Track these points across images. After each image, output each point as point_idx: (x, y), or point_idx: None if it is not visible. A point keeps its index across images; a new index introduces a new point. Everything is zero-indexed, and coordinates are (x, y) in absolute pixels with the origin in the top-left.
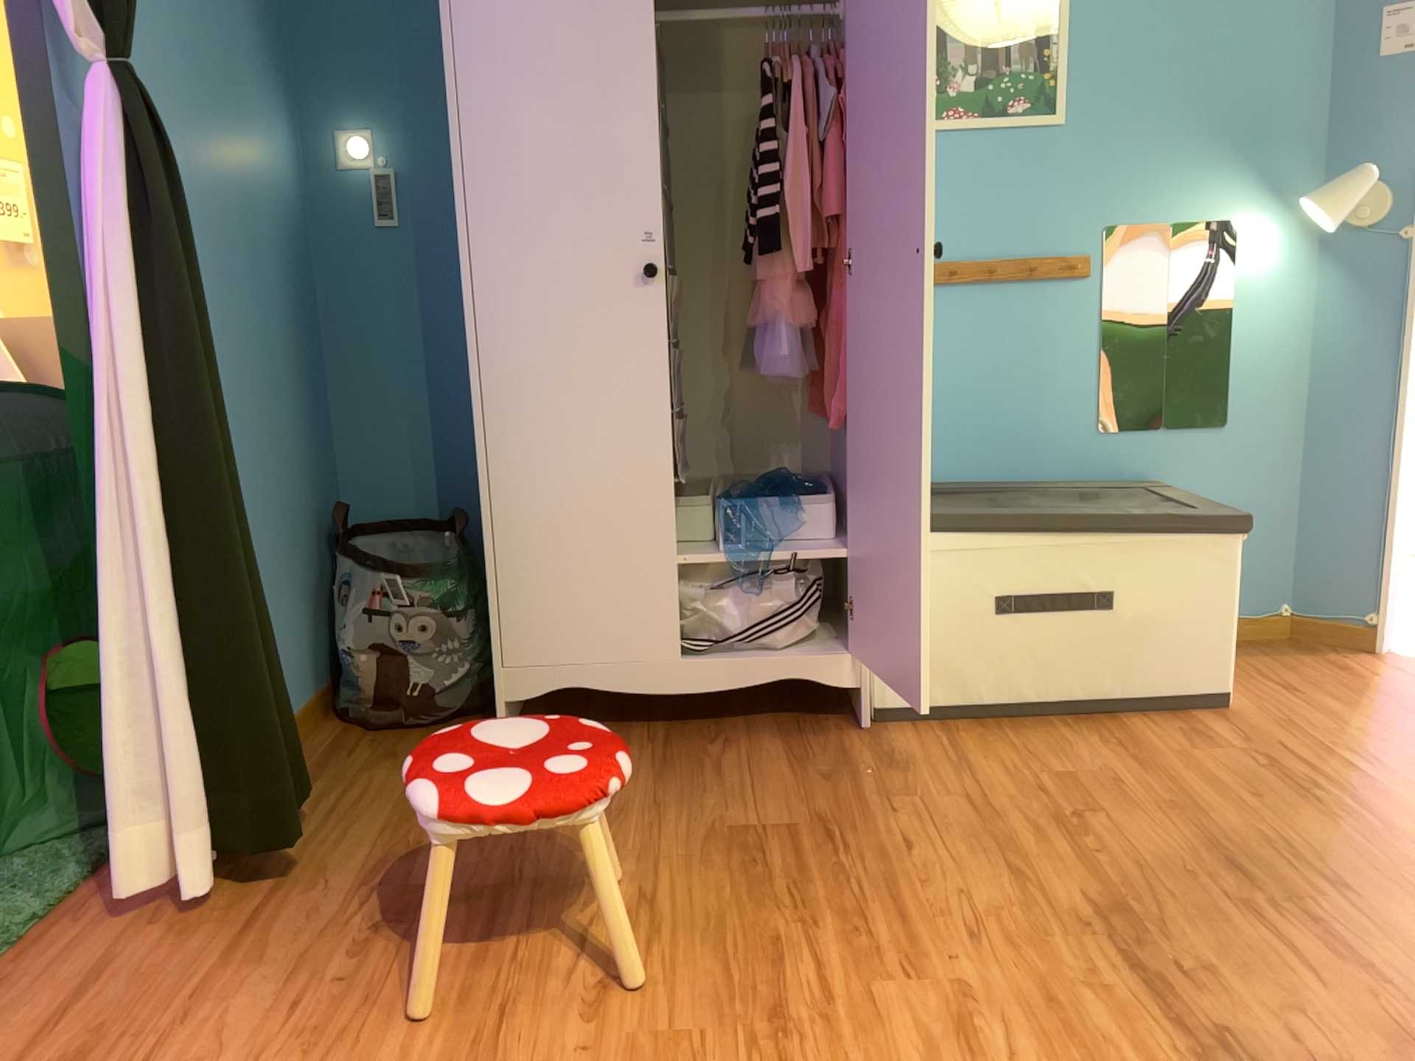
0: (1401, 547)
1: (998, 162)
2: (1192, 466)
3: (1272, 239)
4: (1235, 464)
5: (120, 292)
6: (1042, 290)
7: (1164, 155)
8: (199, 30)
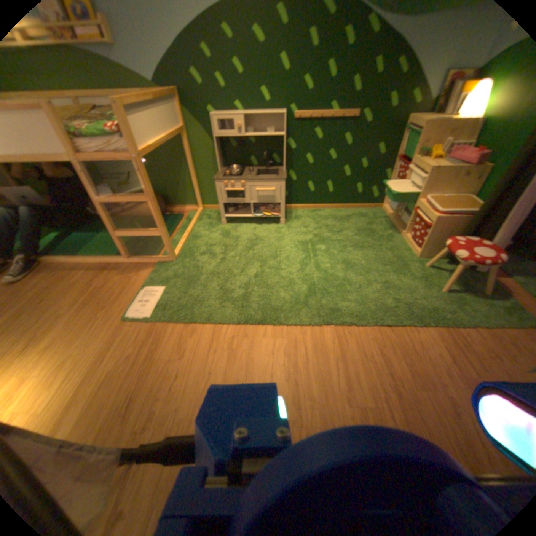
0: None
1: None
2: None
3: None
4: None
5: None
6: None
7: None
8: None
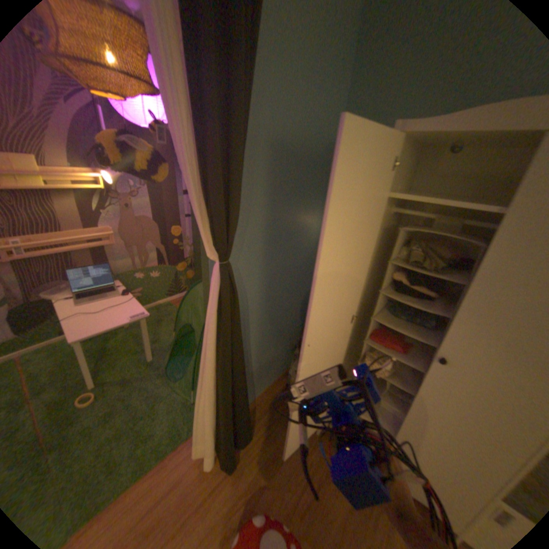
0: None
1: None
2: None
3: None
4: None
5: (214, 332)
6: None
7: None
8: (289, 202)
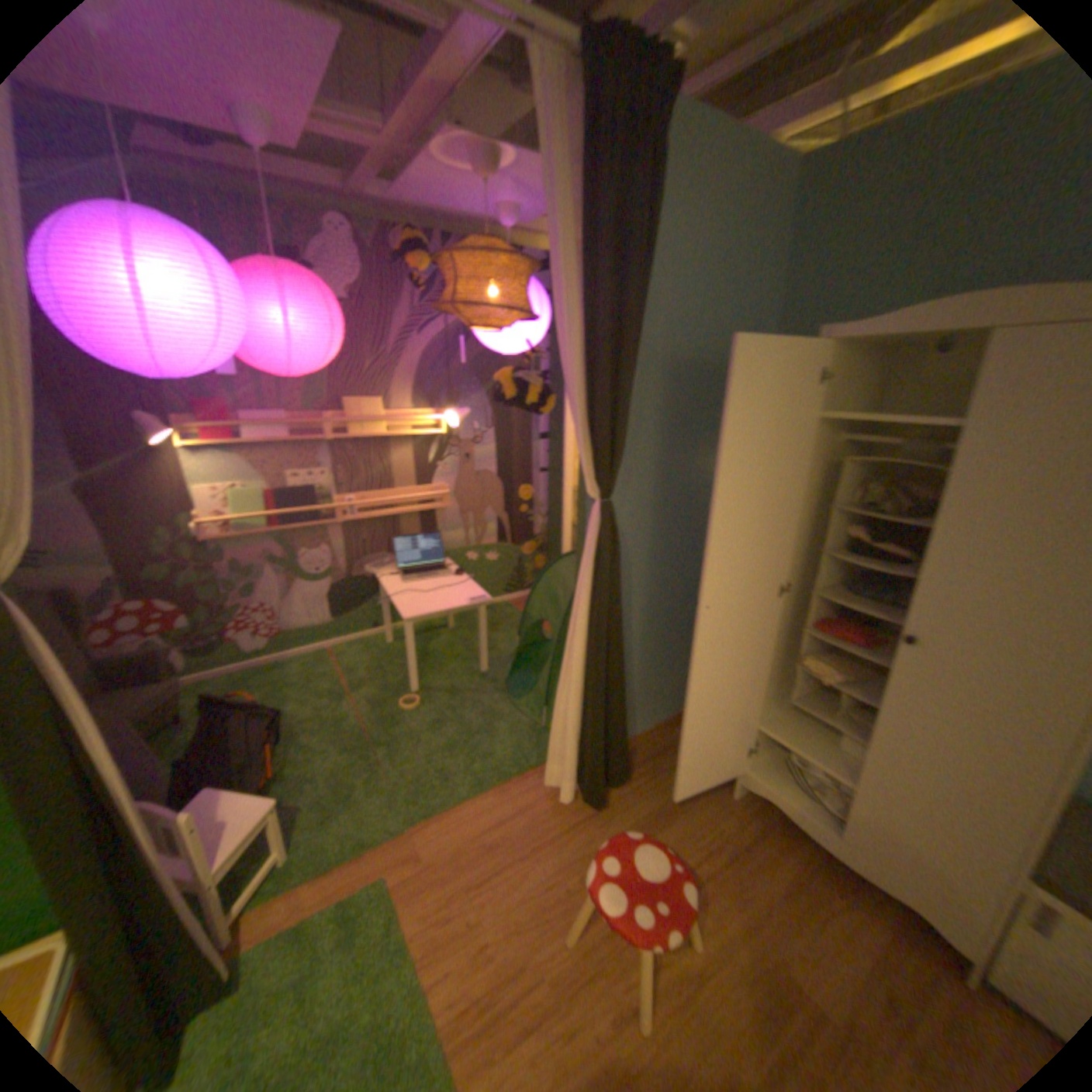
0: None
1: None
2: None
3: None
4: None
5: (587, 589)
6: None
7: None
8: (691, 435)
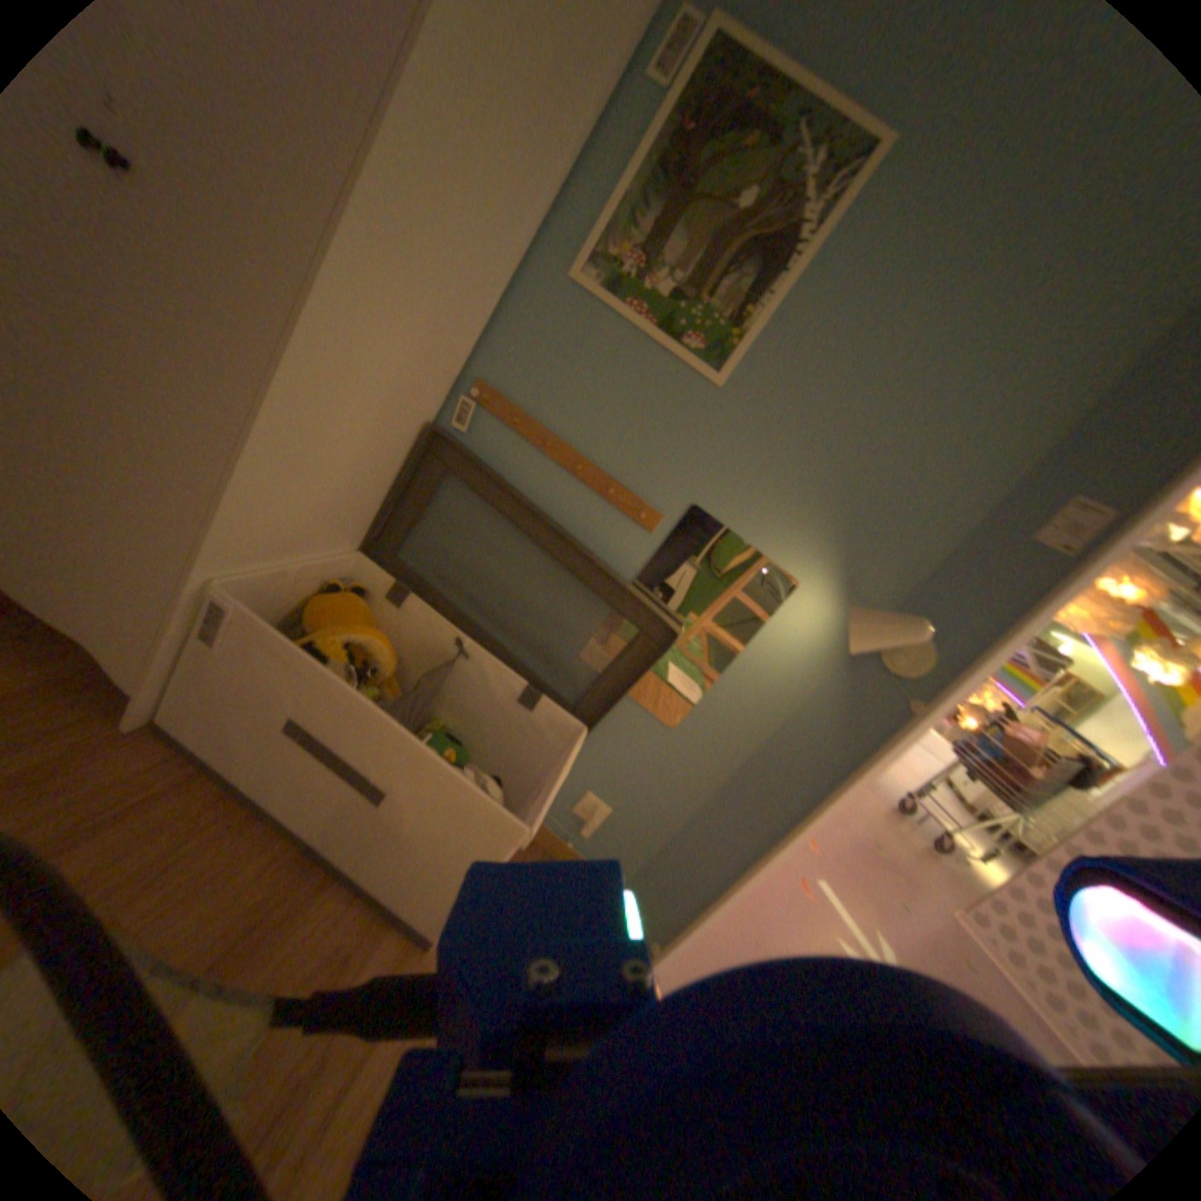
0: (718, 921)
1: (647, 382)
2: (628, 736)
3: (817, 621)
4: (660, 760)
5: None
6: (609, 516)
7: (783, 483)
8: None
